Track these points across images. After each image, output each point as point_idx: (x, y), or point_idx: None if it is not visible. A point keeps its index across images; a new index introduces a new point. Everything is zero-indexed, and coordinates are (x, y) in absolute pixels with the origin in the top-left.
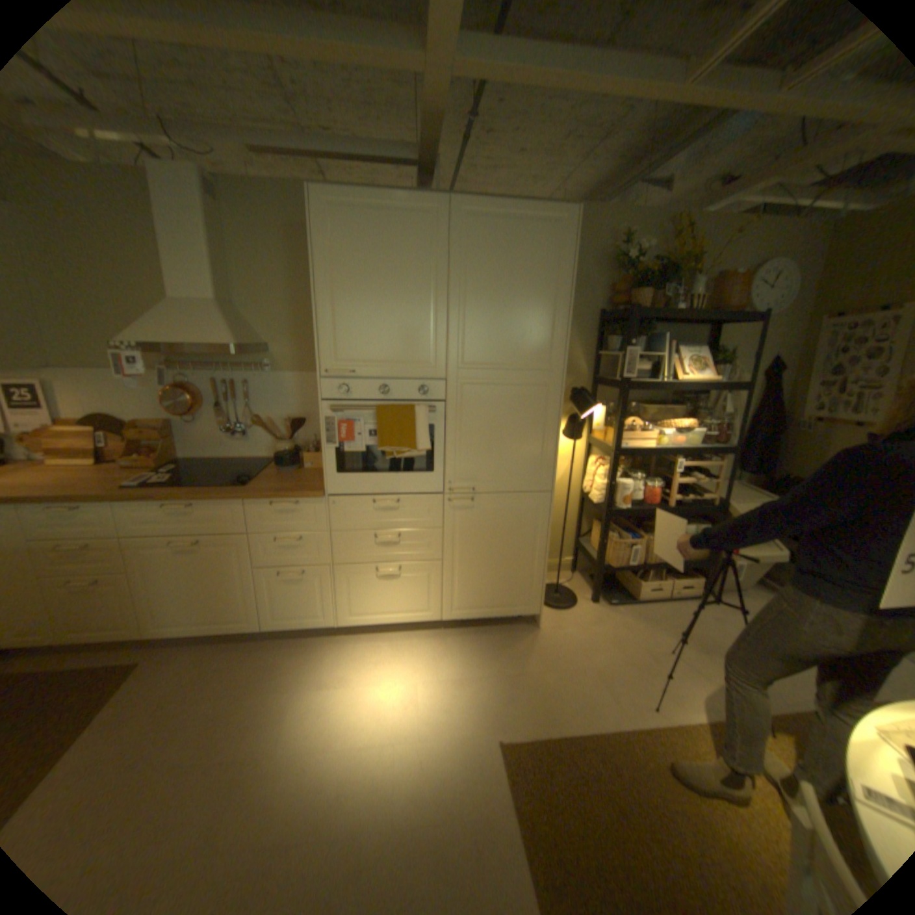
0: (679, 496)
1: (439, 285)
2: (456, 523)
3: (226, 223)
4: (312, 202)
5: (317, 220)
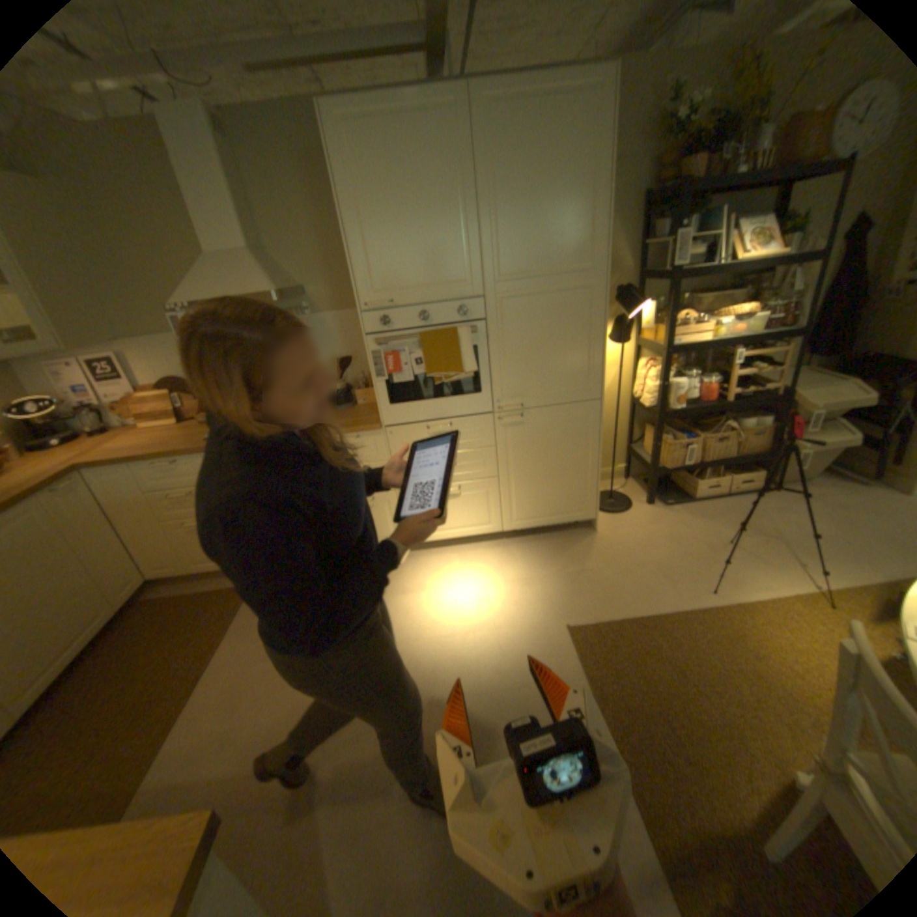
0: (738, 390)
1: (467, 191)
2: (507, 440)
3: (241, 160)
4: (323, 118)
5: (330, 139)
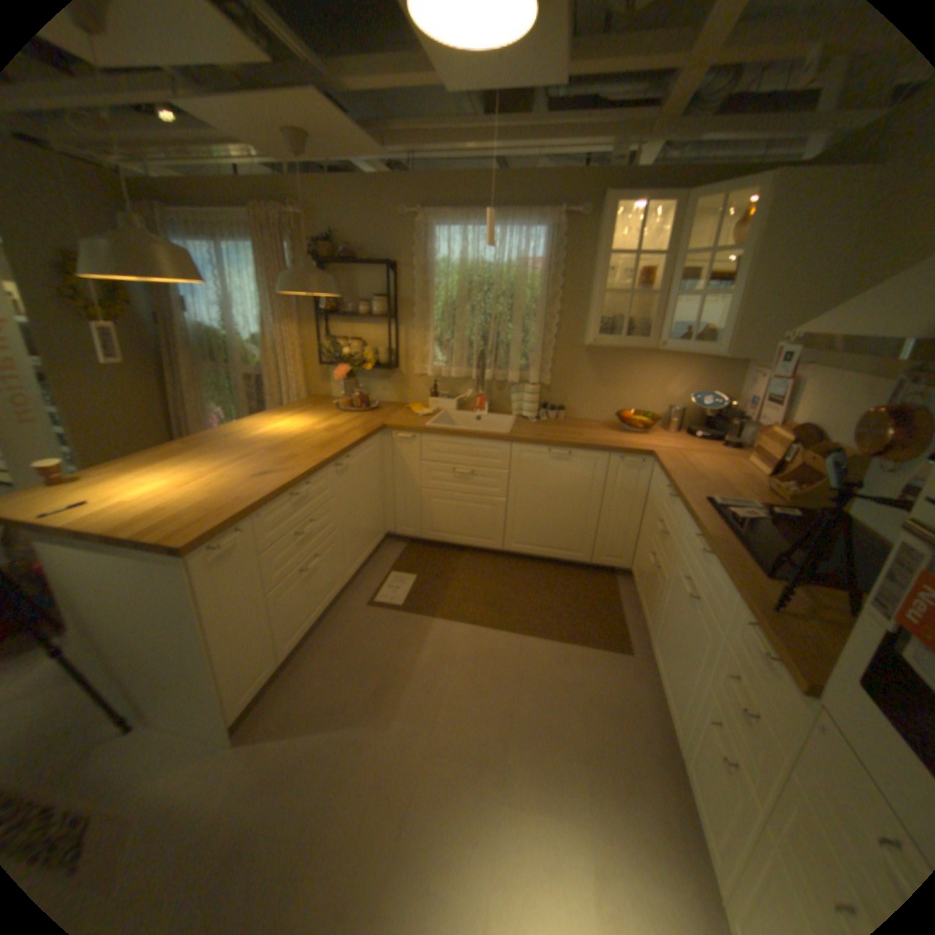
0: None
1: None
2: None
3: None
4: None
5: None
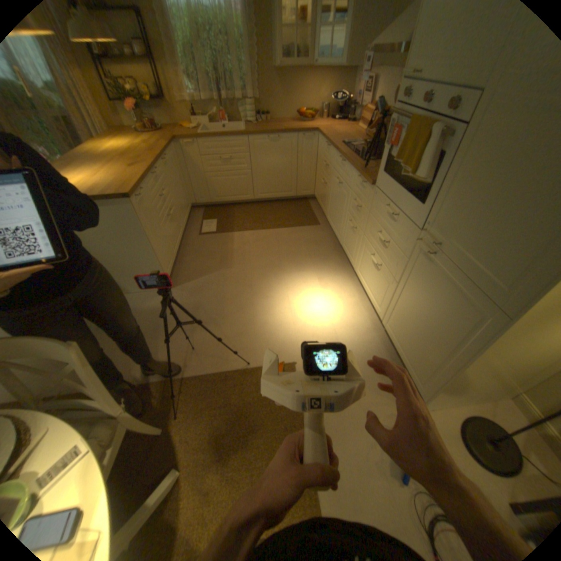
0: None
1: None
2: (415, 265)
3: None
4: None
5: None
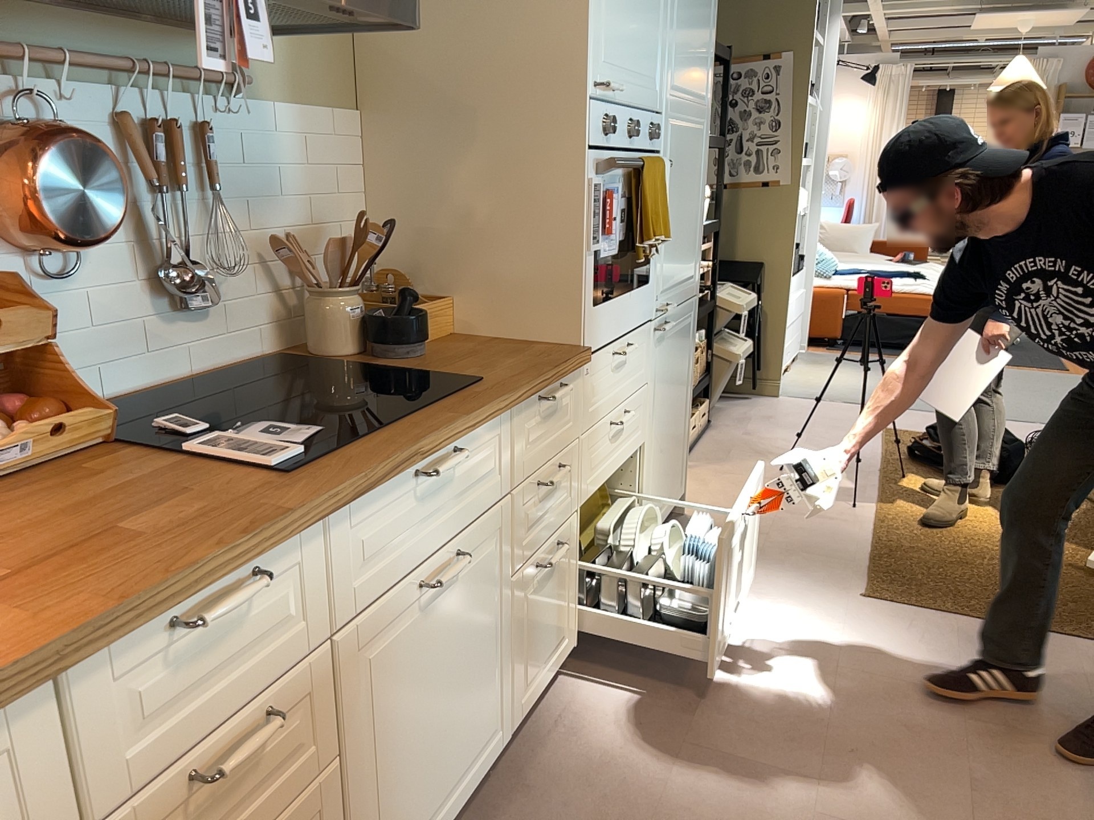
0: None
1: None
2: (656, 368)
3: None
4: None
5: None
